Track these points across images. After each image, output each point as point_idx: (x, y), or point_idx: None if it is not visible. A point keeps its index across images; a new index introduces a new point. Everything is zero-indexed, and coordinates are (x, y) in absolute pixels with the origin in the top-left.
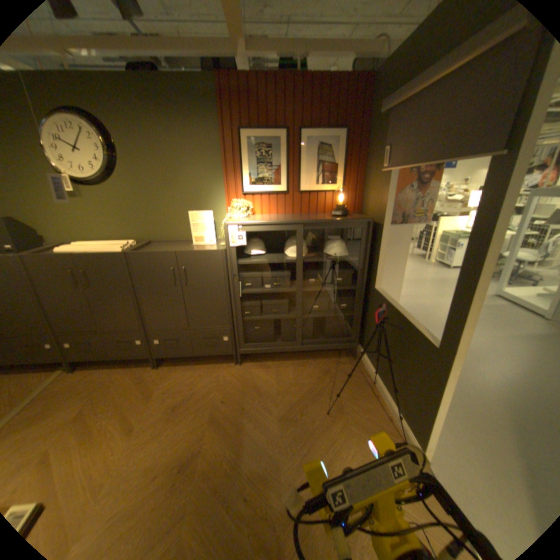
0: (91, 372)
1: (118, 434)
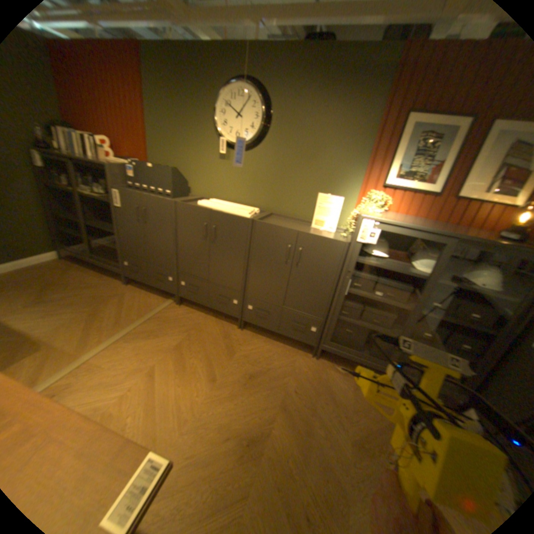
0: (191, 311)
1: (203, 378)
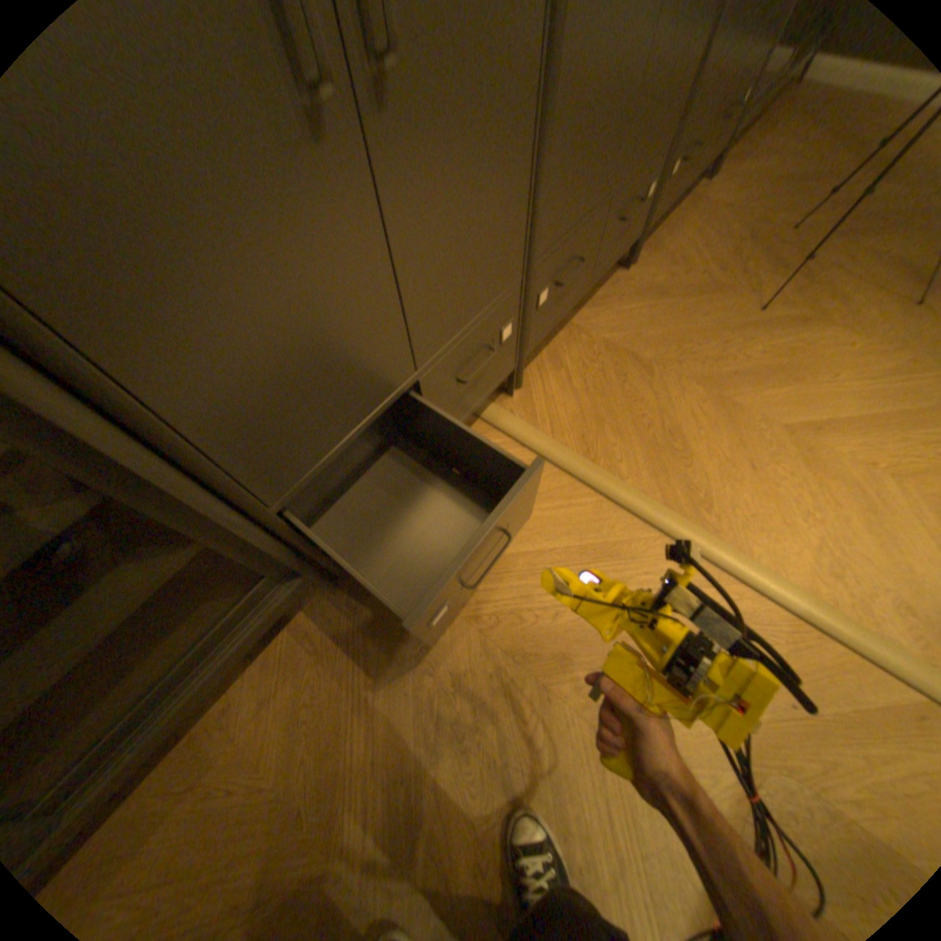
0: (550, 357)
1: (803, 335)
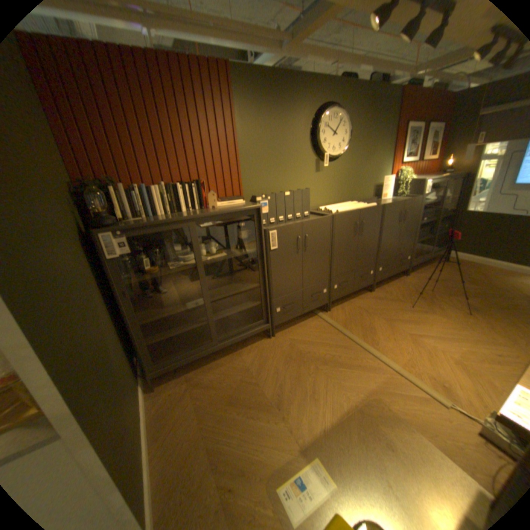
0: (341, 307)
1: (424, 316)
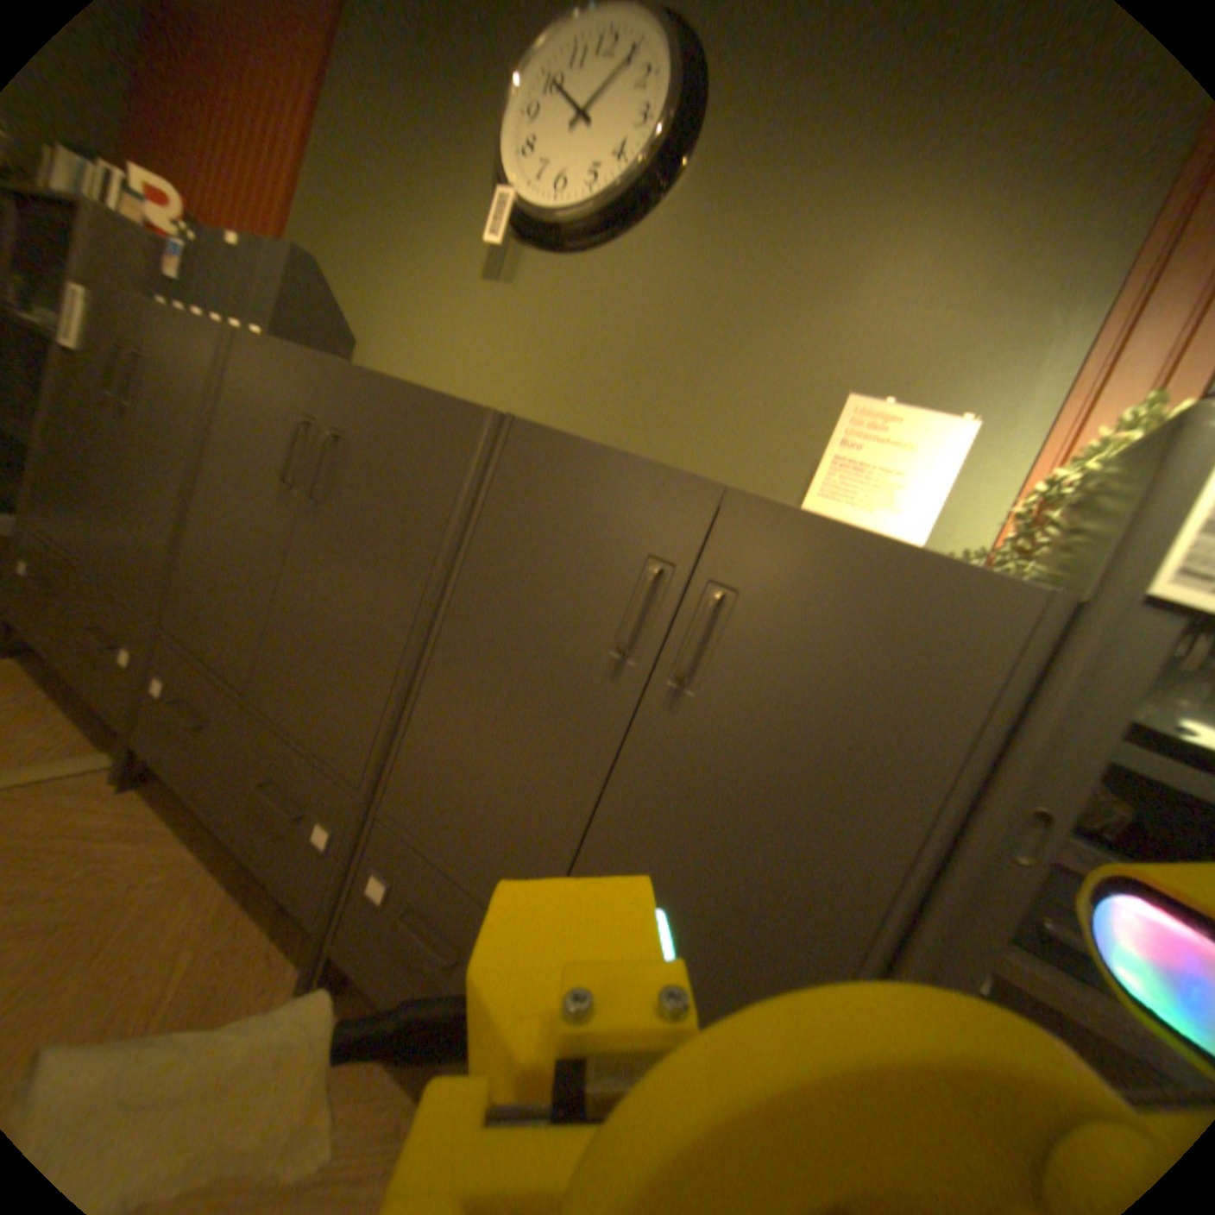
0: (155, 830)
1: None
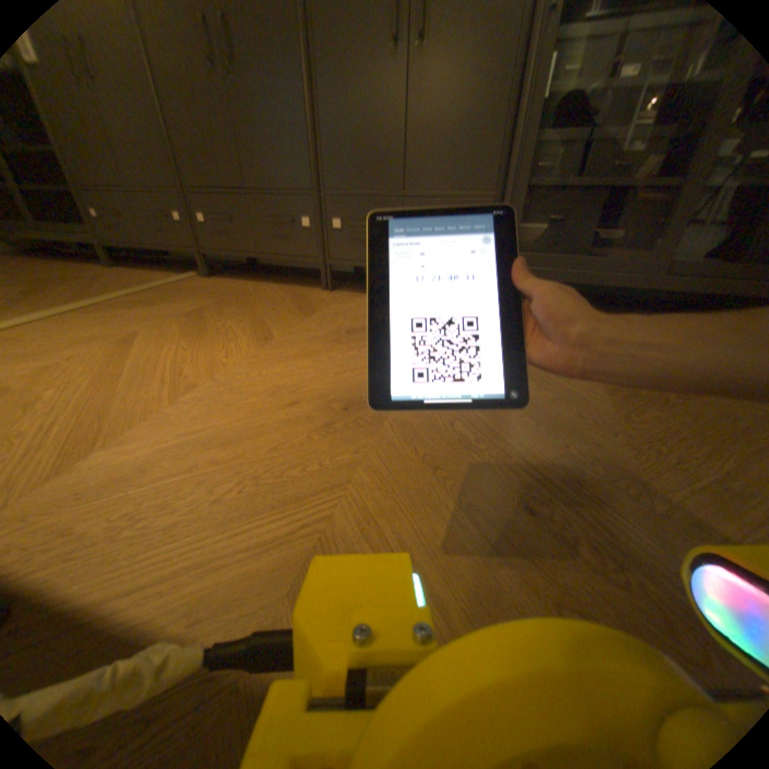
0: (234, 280)
1: (247, 337)
